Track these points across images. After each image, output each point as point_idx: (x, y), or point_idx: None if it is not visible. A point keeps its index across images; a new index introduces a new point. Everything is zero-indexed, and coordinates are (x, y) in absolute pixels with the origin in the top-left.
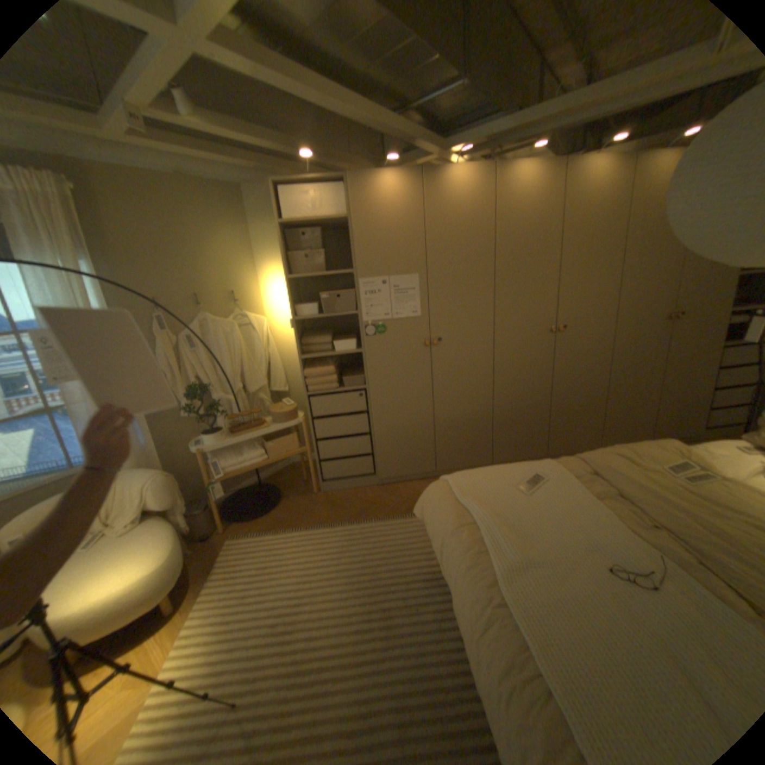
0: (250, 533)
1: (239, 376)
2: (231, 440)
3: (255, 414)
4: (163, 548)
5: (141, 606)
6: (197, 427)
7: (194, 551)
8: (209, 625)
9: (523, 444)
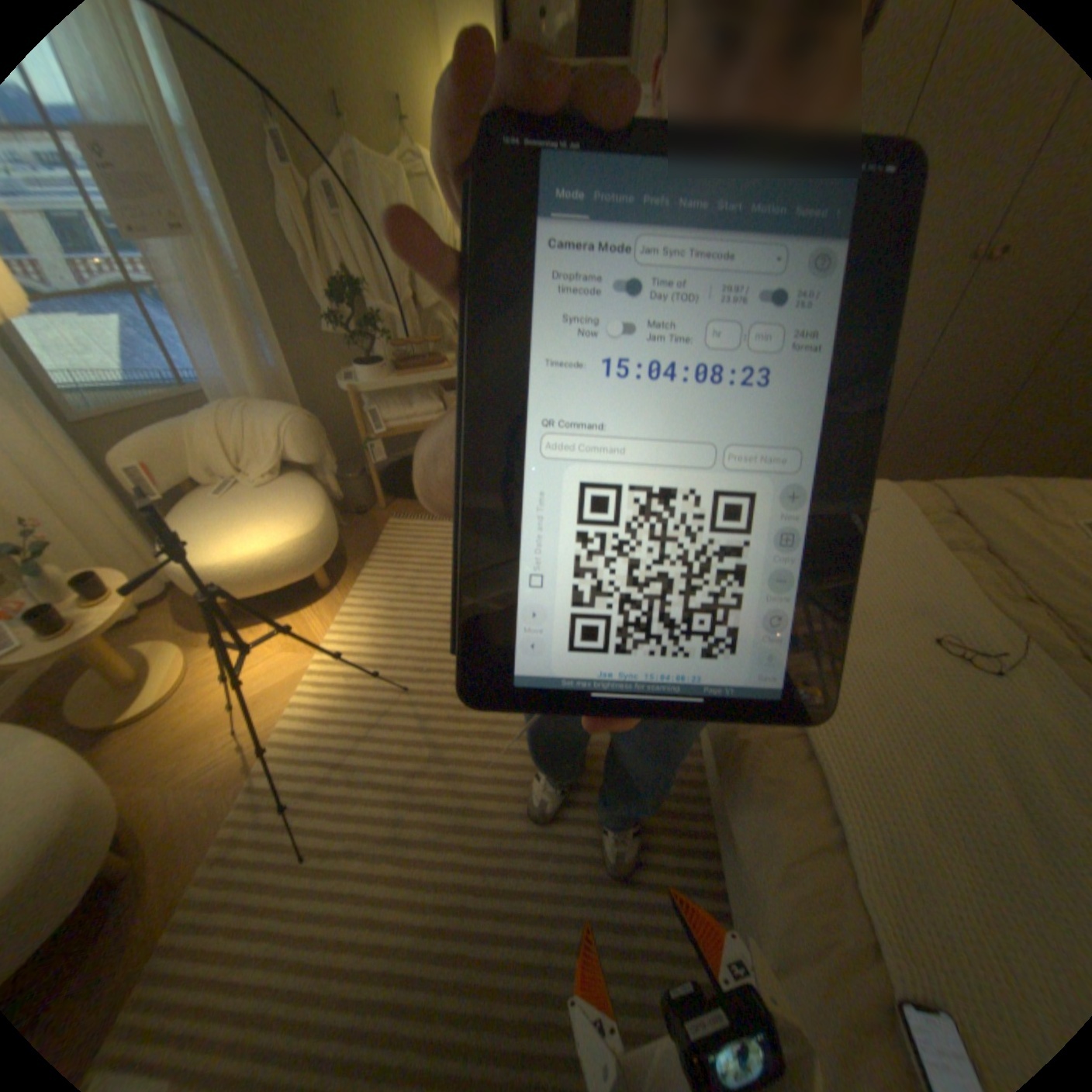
0: (420, 514)
1: (406, 276)
2: (396, 380)
3: (431, 345)
4: (313, 510)
5: (293, 572)
6: (345, 353)
7: (350, 524)
8: (373, 607)
9: None
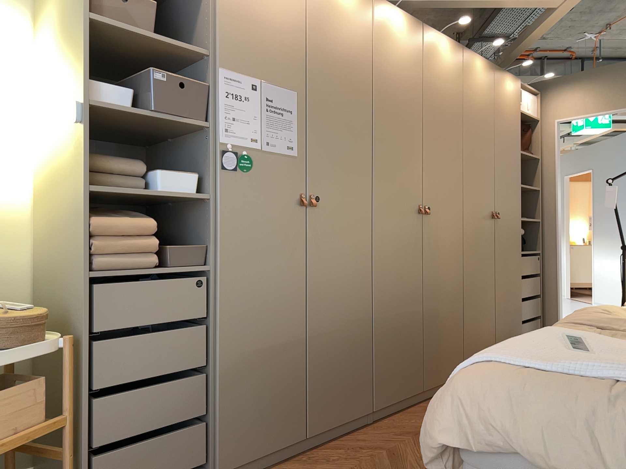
0: None
1: None
2: None
3: None
4: None
5: None
6: None
7: None
8: None
9: (402, 372)
